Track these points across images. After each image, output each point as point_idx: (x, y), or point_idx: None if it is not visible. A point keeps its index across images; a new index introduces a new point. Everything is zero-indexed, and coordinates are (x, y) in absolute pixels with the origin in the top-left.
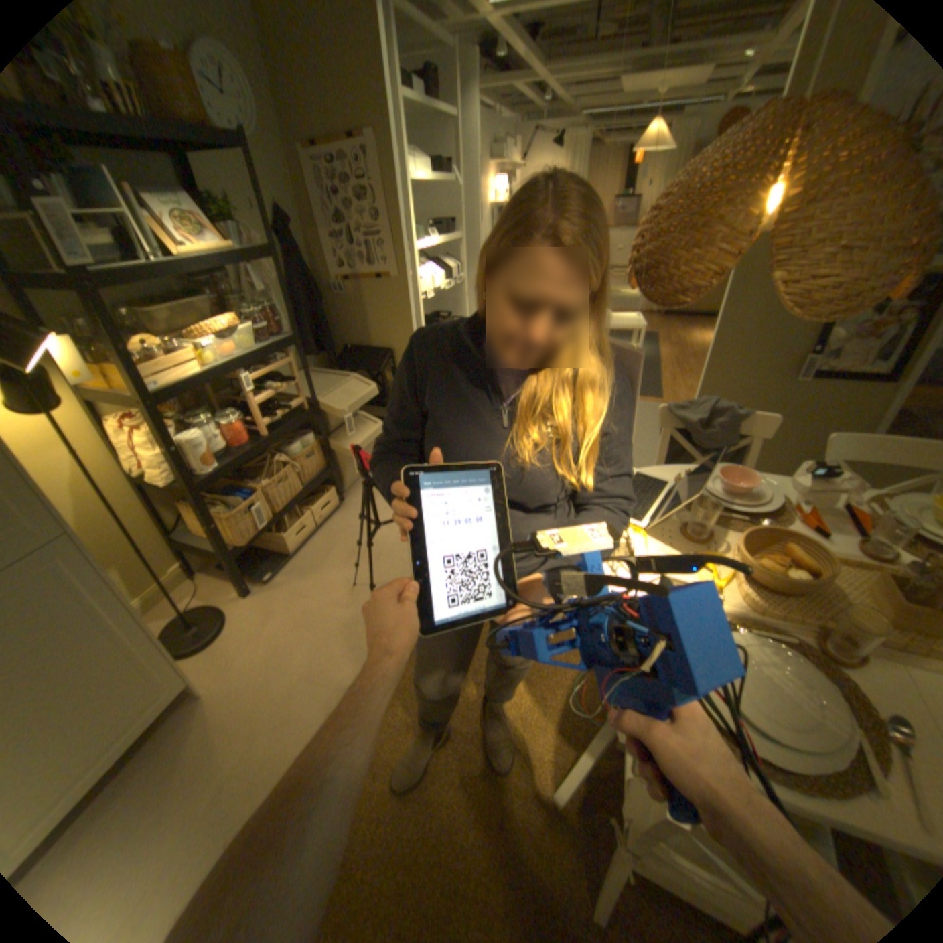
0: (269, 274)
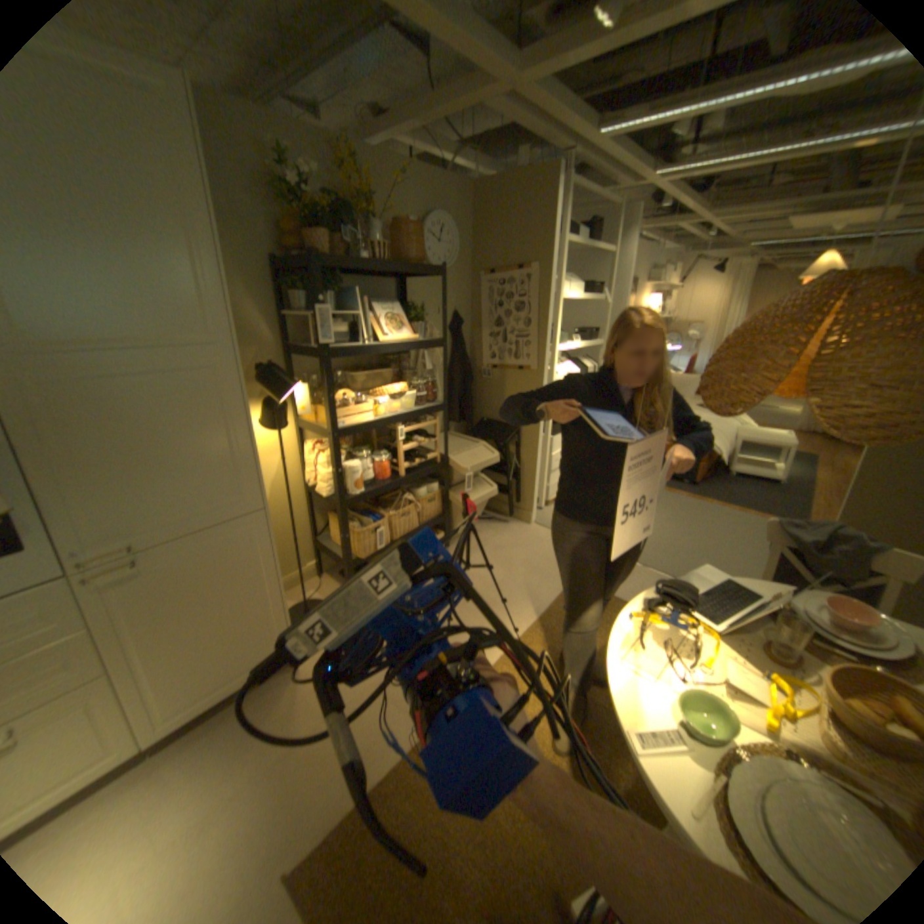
0: (439, 358)
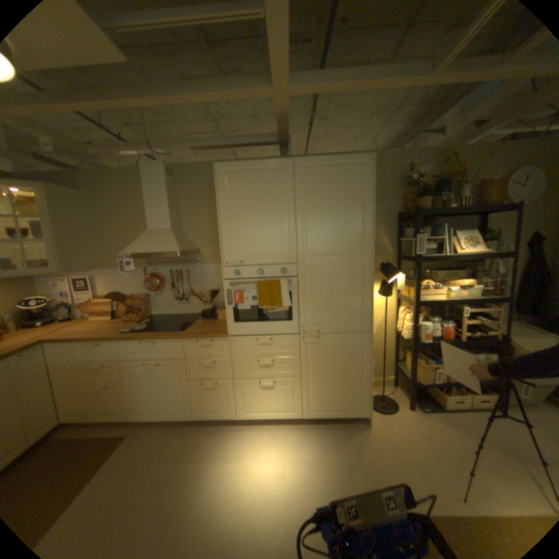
0: (512, 265)
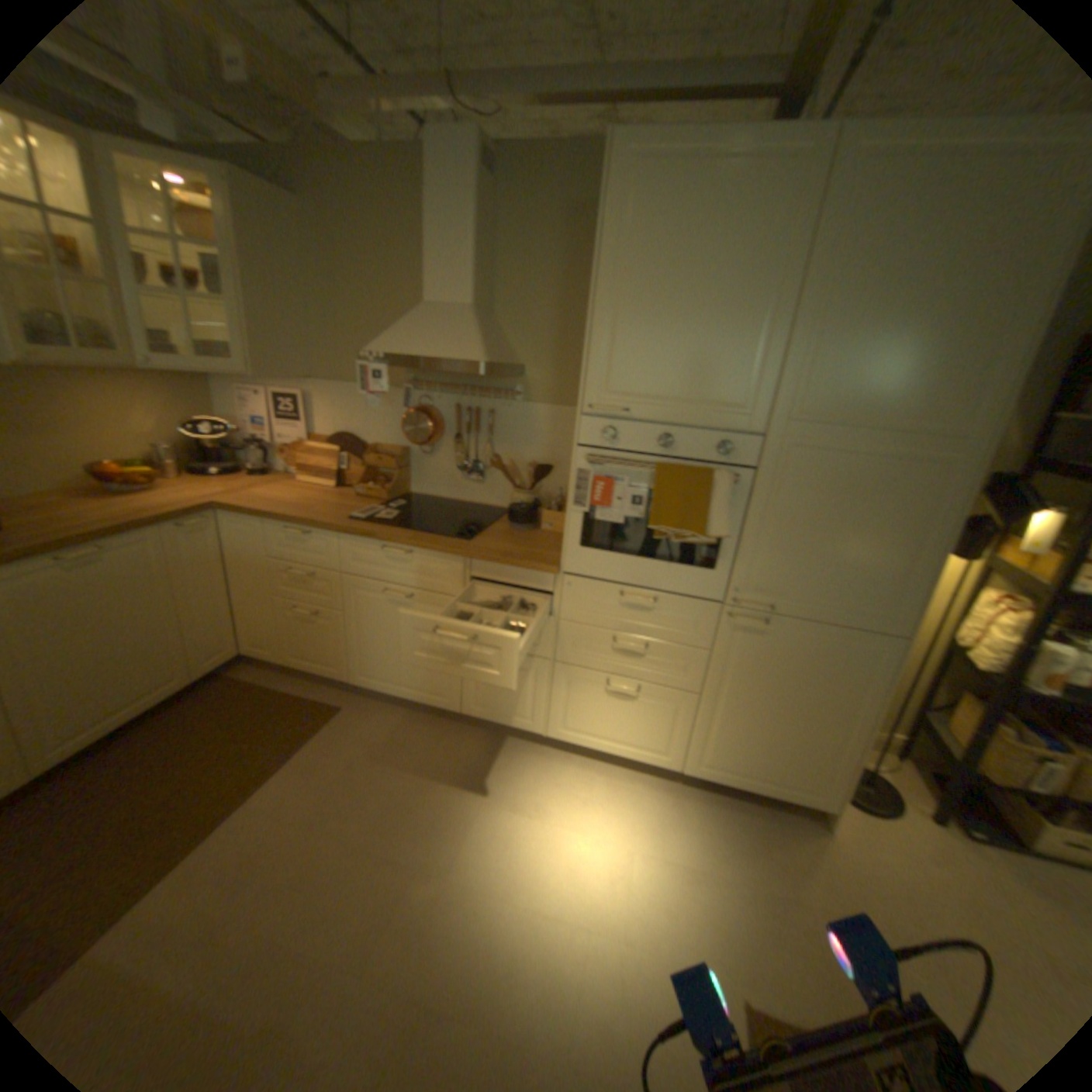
0: None
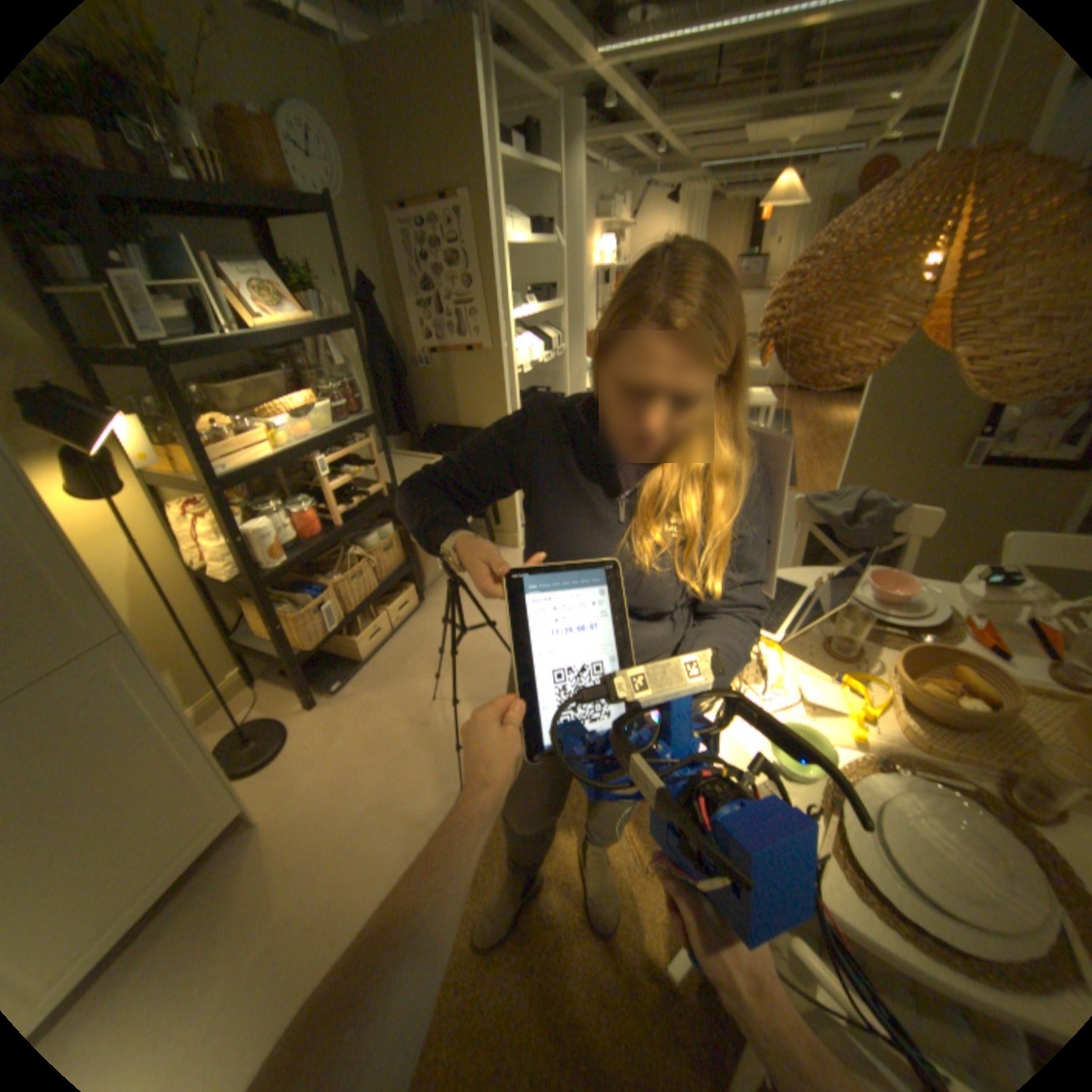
0: (350, 347)
